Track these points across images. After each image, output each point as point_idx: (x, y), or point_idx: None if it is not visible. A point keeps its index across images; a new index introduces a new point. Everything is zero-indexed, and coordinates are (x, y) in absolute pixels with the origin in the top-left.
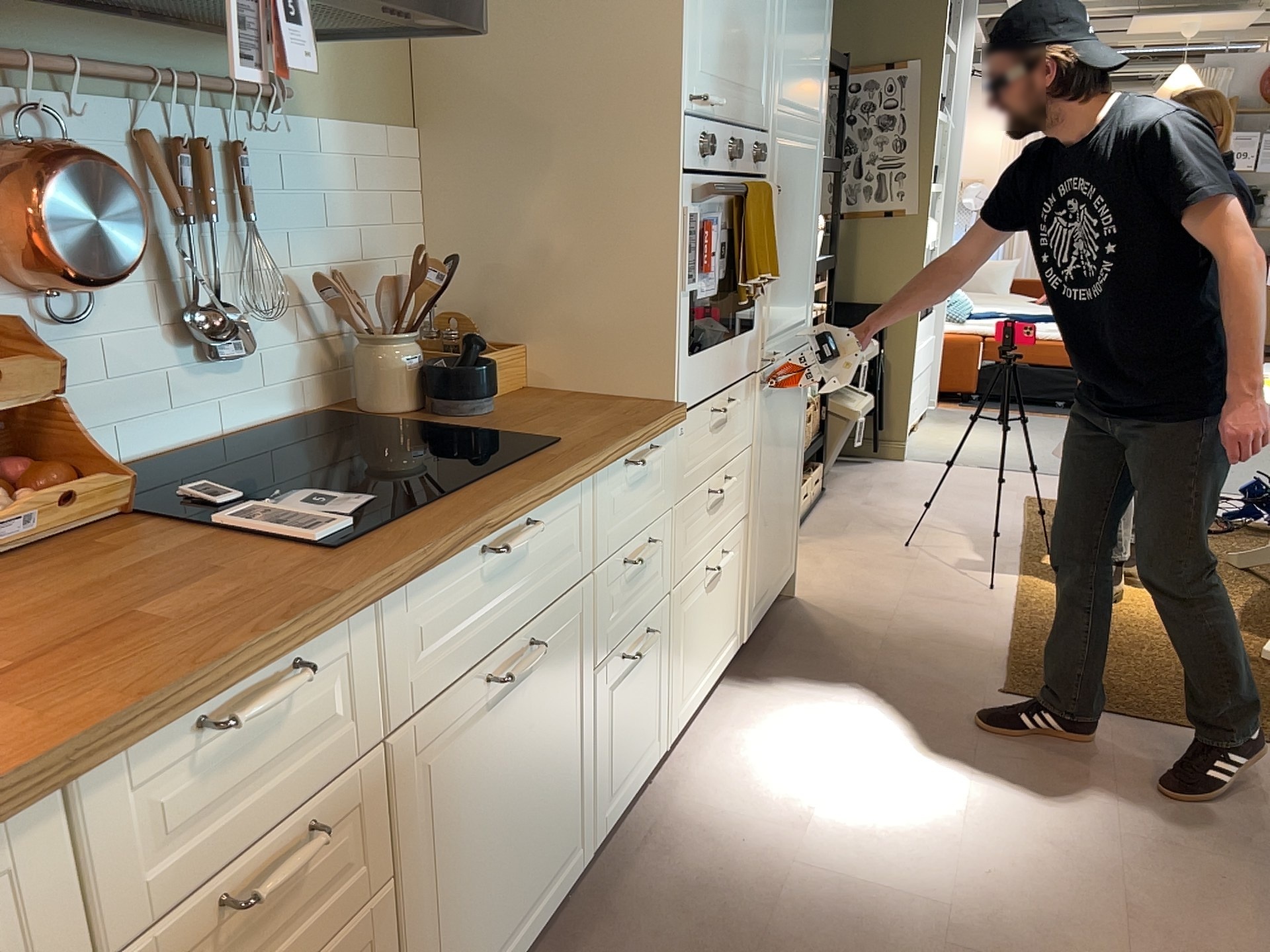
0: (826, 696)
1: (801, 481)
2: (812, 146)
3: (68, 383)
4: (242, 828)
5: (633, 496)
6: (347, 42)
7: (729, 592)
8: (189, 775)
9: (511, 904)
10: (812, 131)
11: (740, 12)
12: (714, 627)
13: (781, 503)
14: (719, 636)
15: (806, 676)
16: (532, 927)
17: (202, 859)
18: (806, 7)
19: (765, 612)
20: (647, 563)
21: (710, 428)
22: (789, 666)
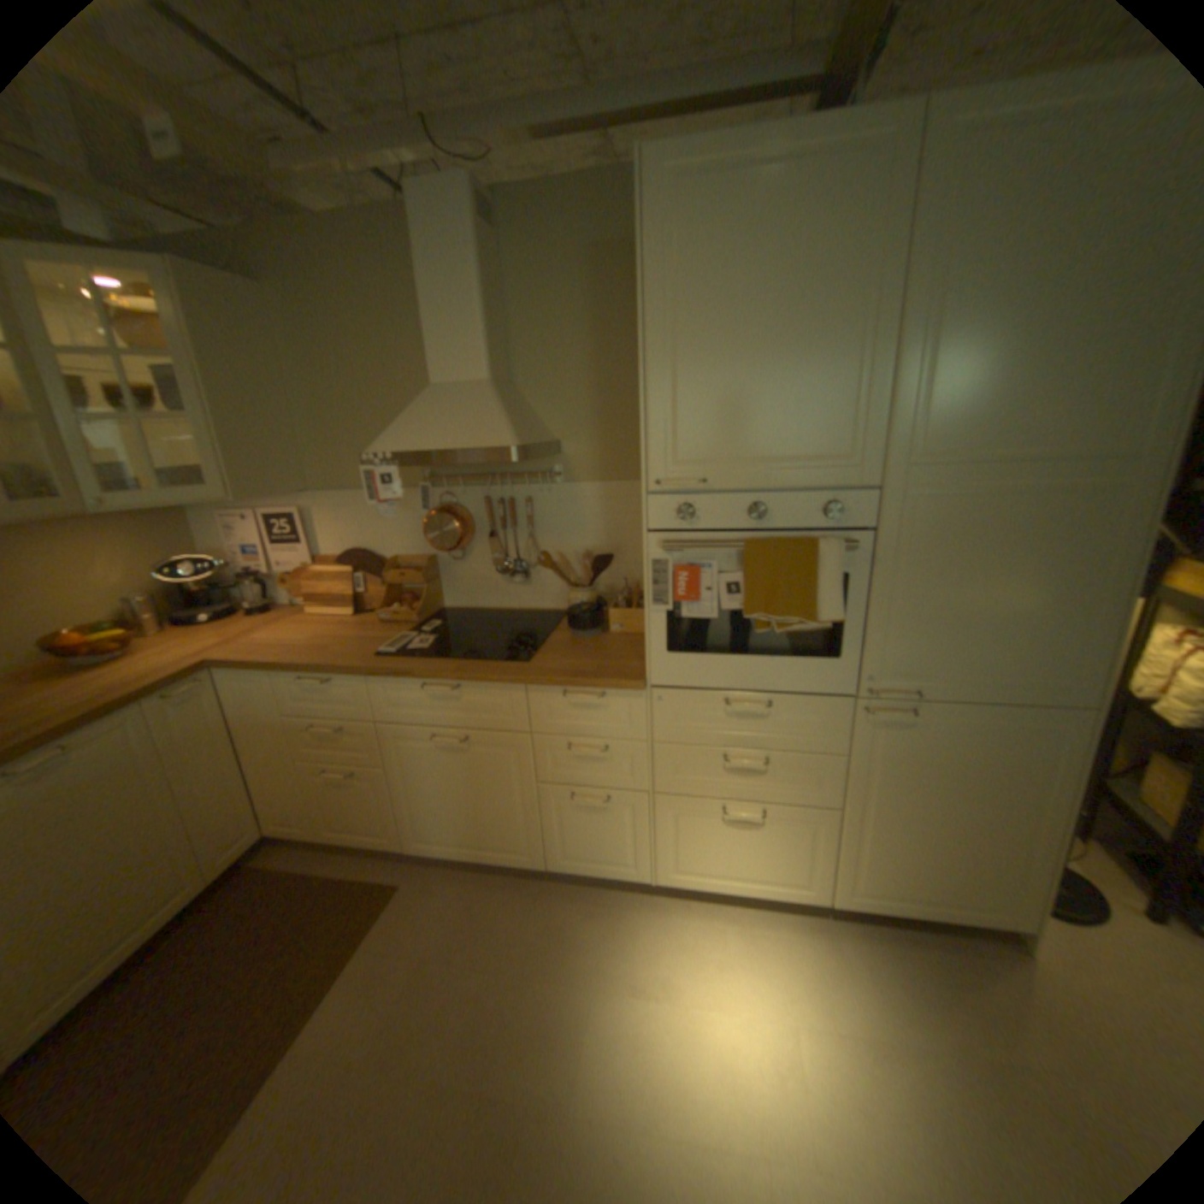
0: (837, 1006)
1: (1058, 852)
2: (1091, 485)
3: (461, 579)
4: (320, 713)
5: (580, 714)
6: (607, 443)
7: (784, 849)
8: (303, 690)
9: (466, 837)
10: (1080, 468)
11: (765, 397)
12: (746, 857)
13: (958, 842)
14: (761, 871)
15: (863, 985)
16: (485, 859)
17: (309, 712)
18: (1034, 332)
19: (906, 919)
20: (607, 759)
21: (721, 712)
22: (871, 968)
